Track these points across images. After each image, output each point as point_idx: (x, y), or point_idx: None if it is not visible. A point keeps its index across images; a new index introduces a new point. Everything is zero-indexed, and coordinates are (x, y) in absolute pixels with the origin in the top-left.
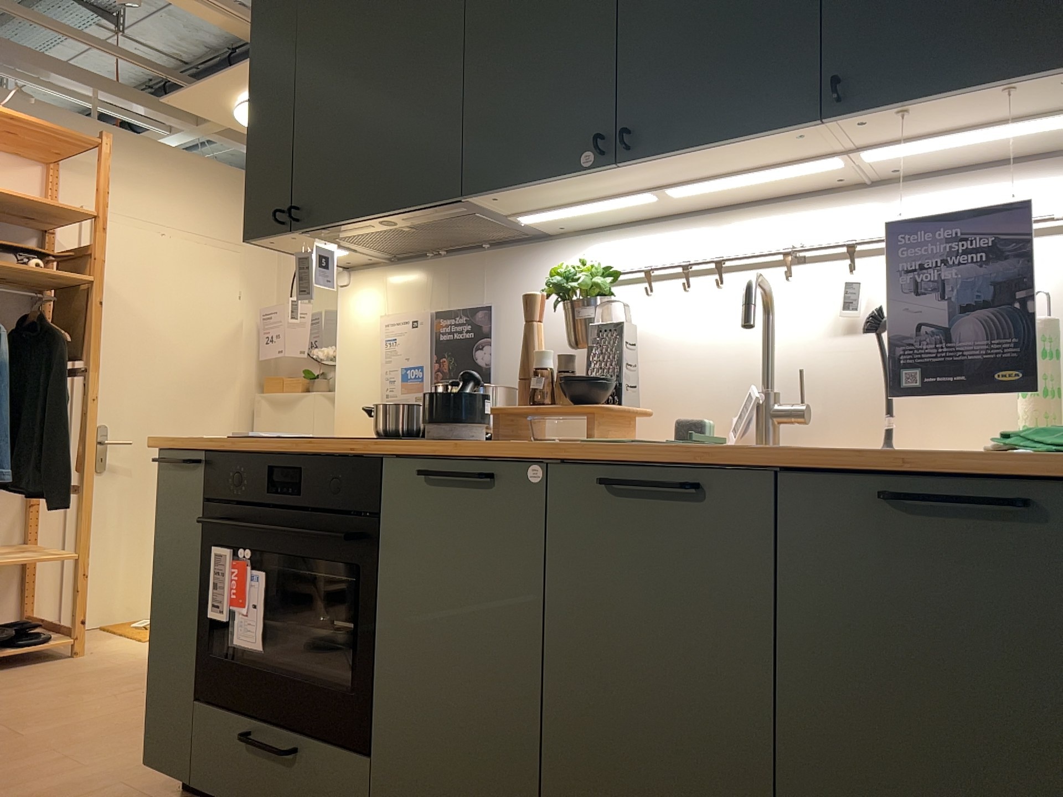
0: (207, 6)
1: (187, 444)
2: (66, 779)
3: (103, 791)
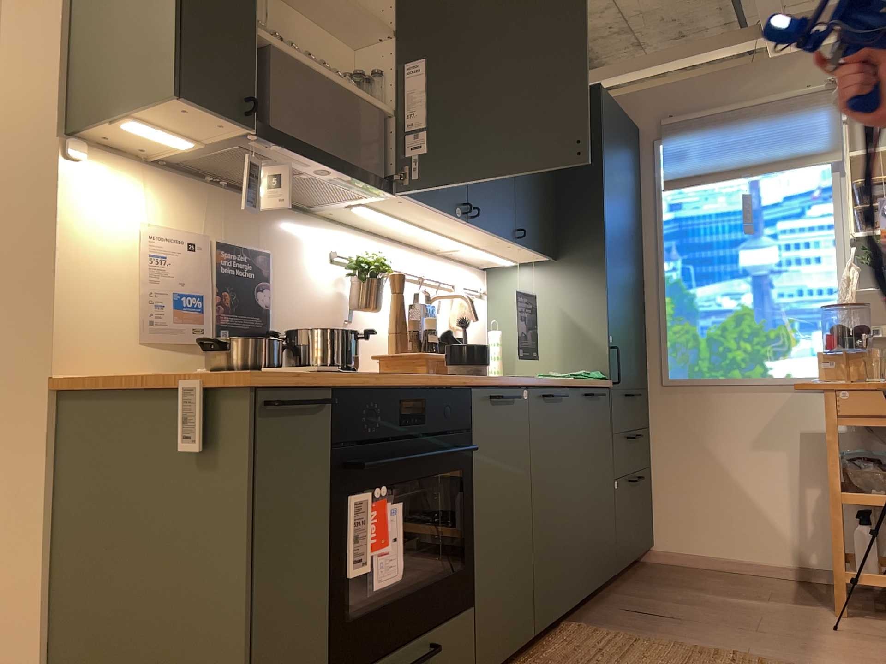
0: None
1: (314, 382)
2: None
3: None
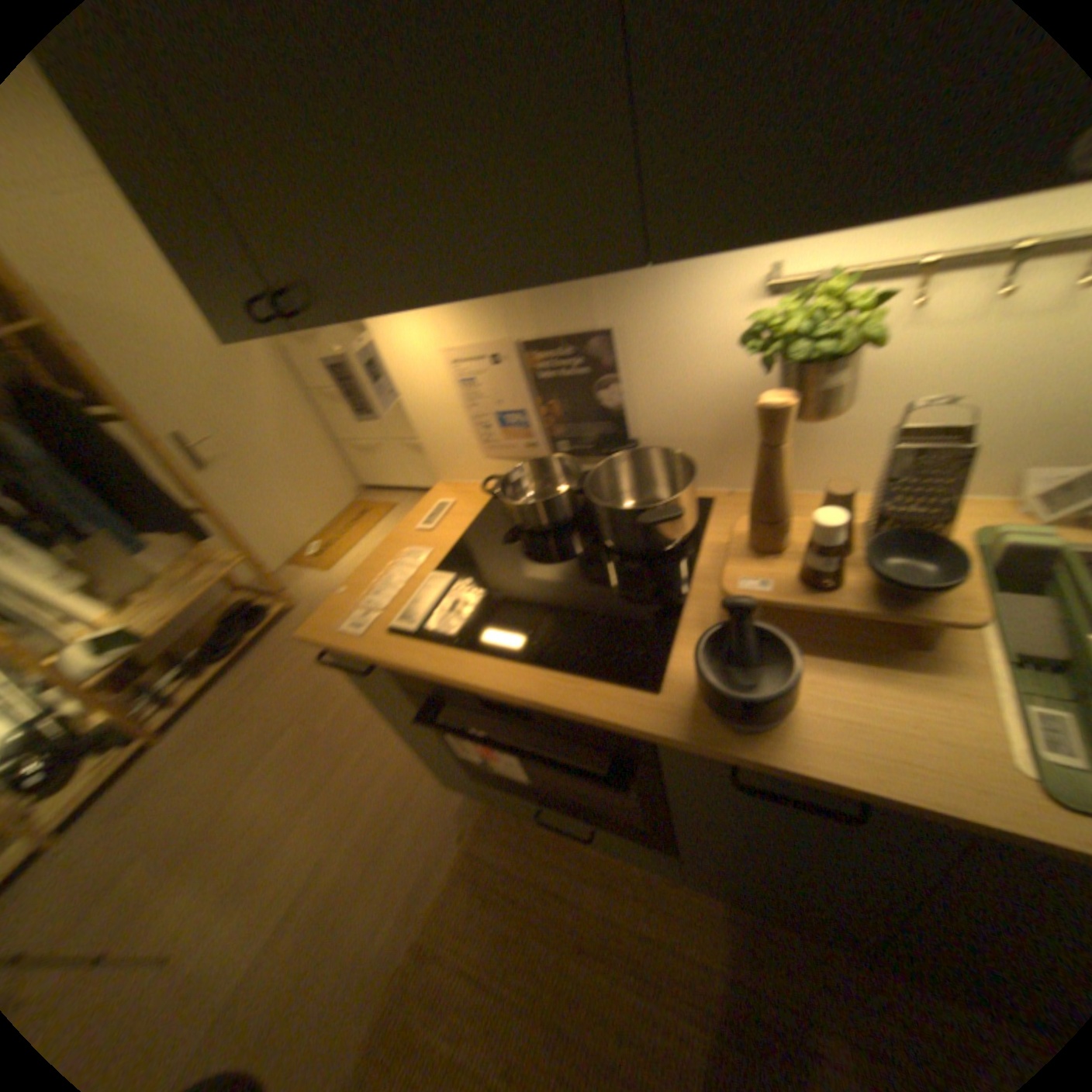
0: None
1: (352, 654)
2: (386, 779)
3: (420, 788)
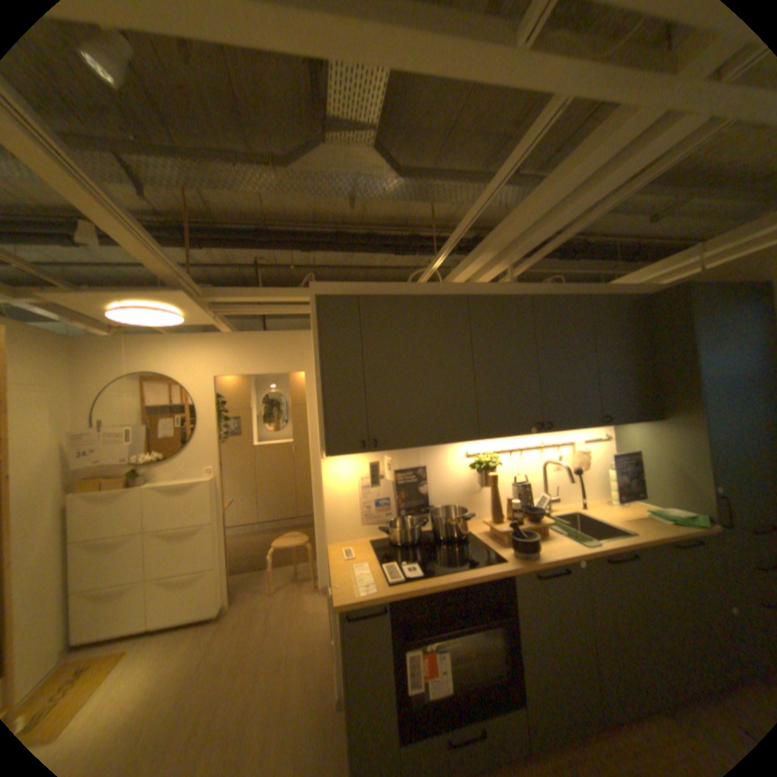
0: (156, 256)
1: (375, 603)
2: None
3: None
